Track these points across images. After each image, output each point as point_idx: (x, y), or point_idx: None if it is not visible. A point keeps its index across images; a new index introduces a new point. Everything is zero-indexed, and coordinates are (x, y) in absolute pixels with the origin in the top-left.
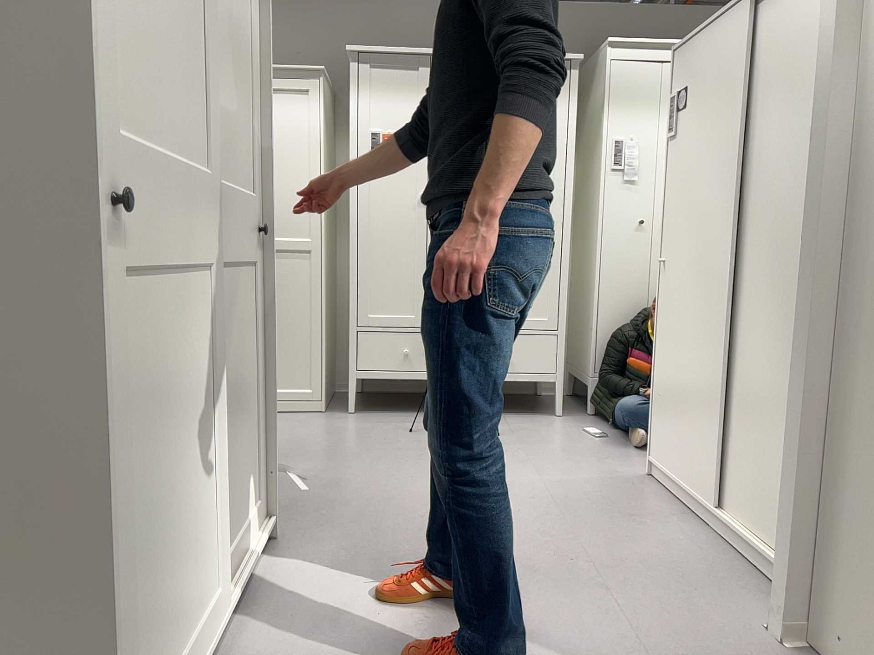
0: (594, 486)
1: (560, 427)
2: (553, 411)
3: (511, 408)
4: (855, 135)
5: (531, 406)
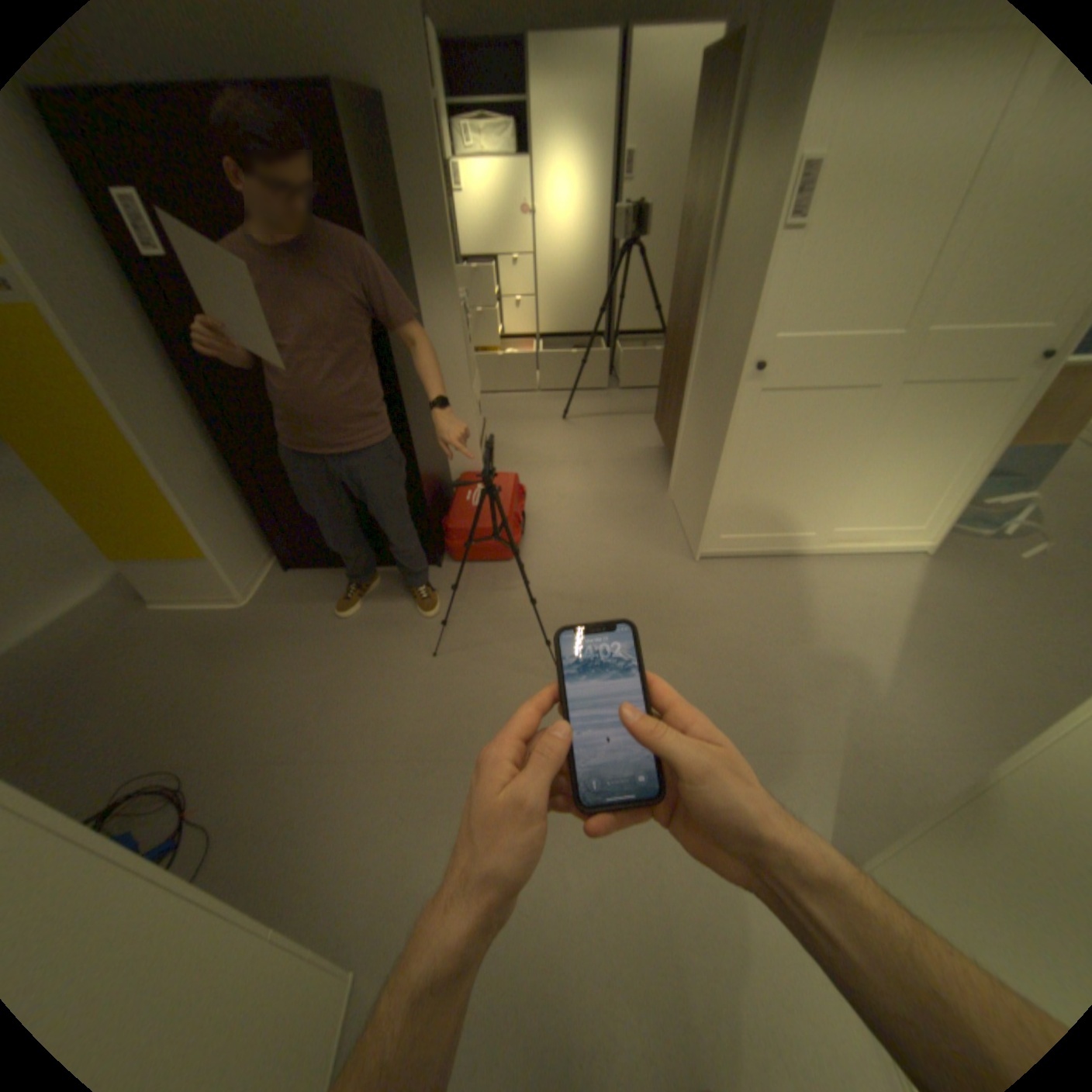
0: None
1: None
2: None
3: None
4: None
5: None
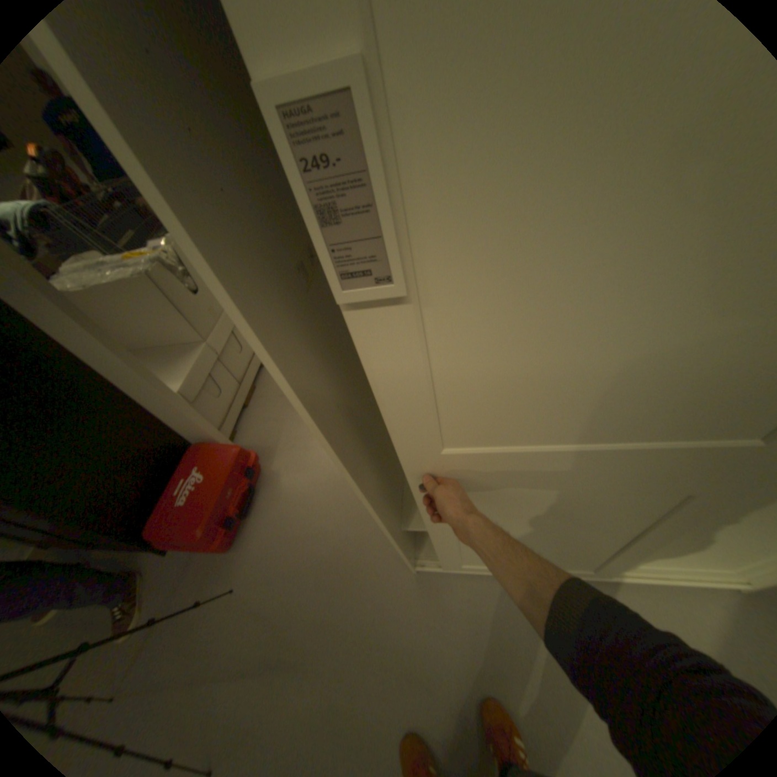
0: None
1: None
2: None
3: None
4: None
5: None
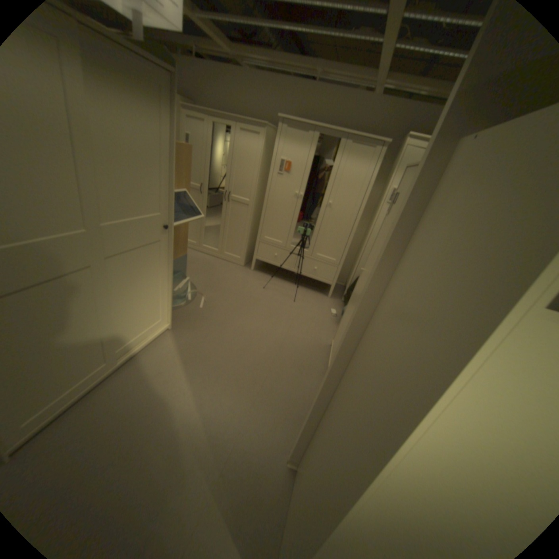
0: (304, 342)
1: (322, 303)
2: (329, 293)
3: (314, 286)
4: (370, 305)
5: (322, 288)
